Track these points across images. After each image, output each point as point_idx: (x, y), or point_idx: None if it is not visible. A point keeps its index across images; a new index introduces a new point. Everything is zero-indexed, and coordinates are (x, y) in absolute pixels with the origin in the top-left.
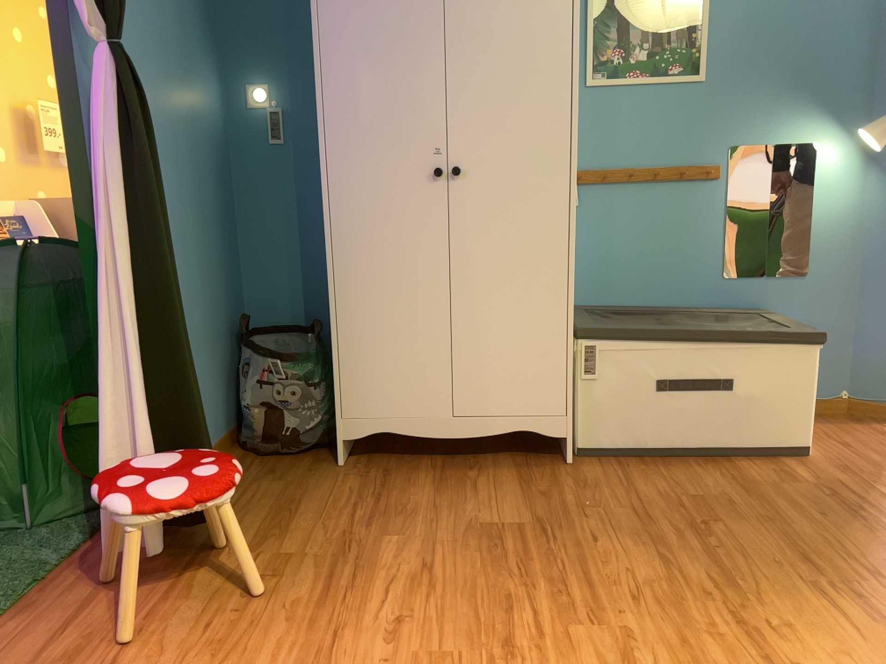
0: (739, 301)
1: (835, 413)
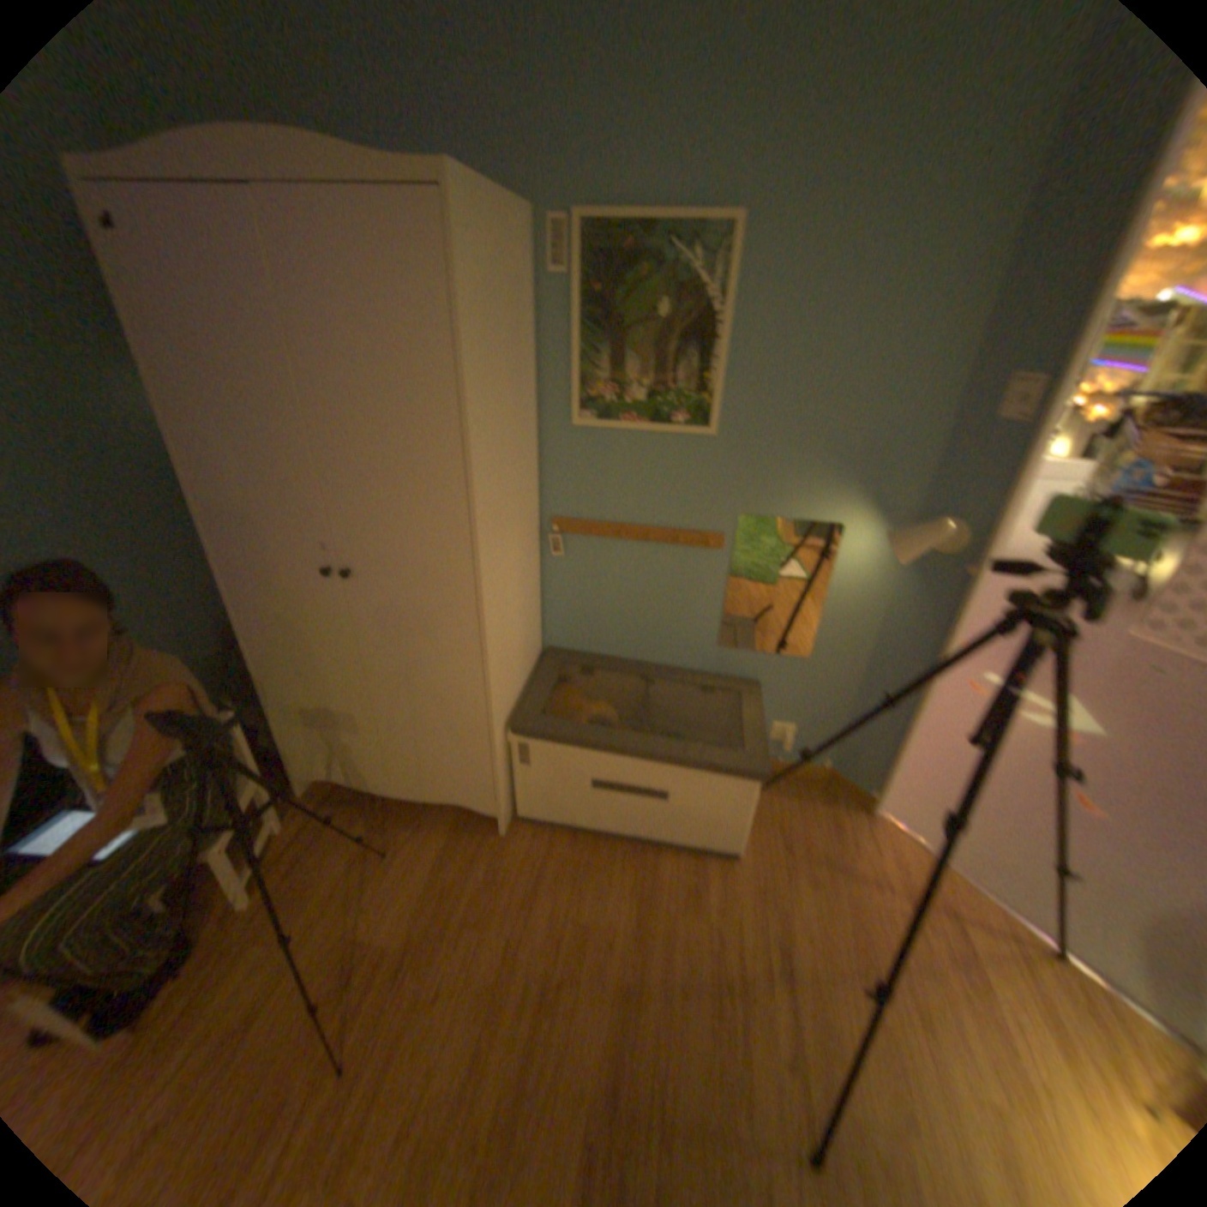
0: (730, 669)
1: (812, 780)
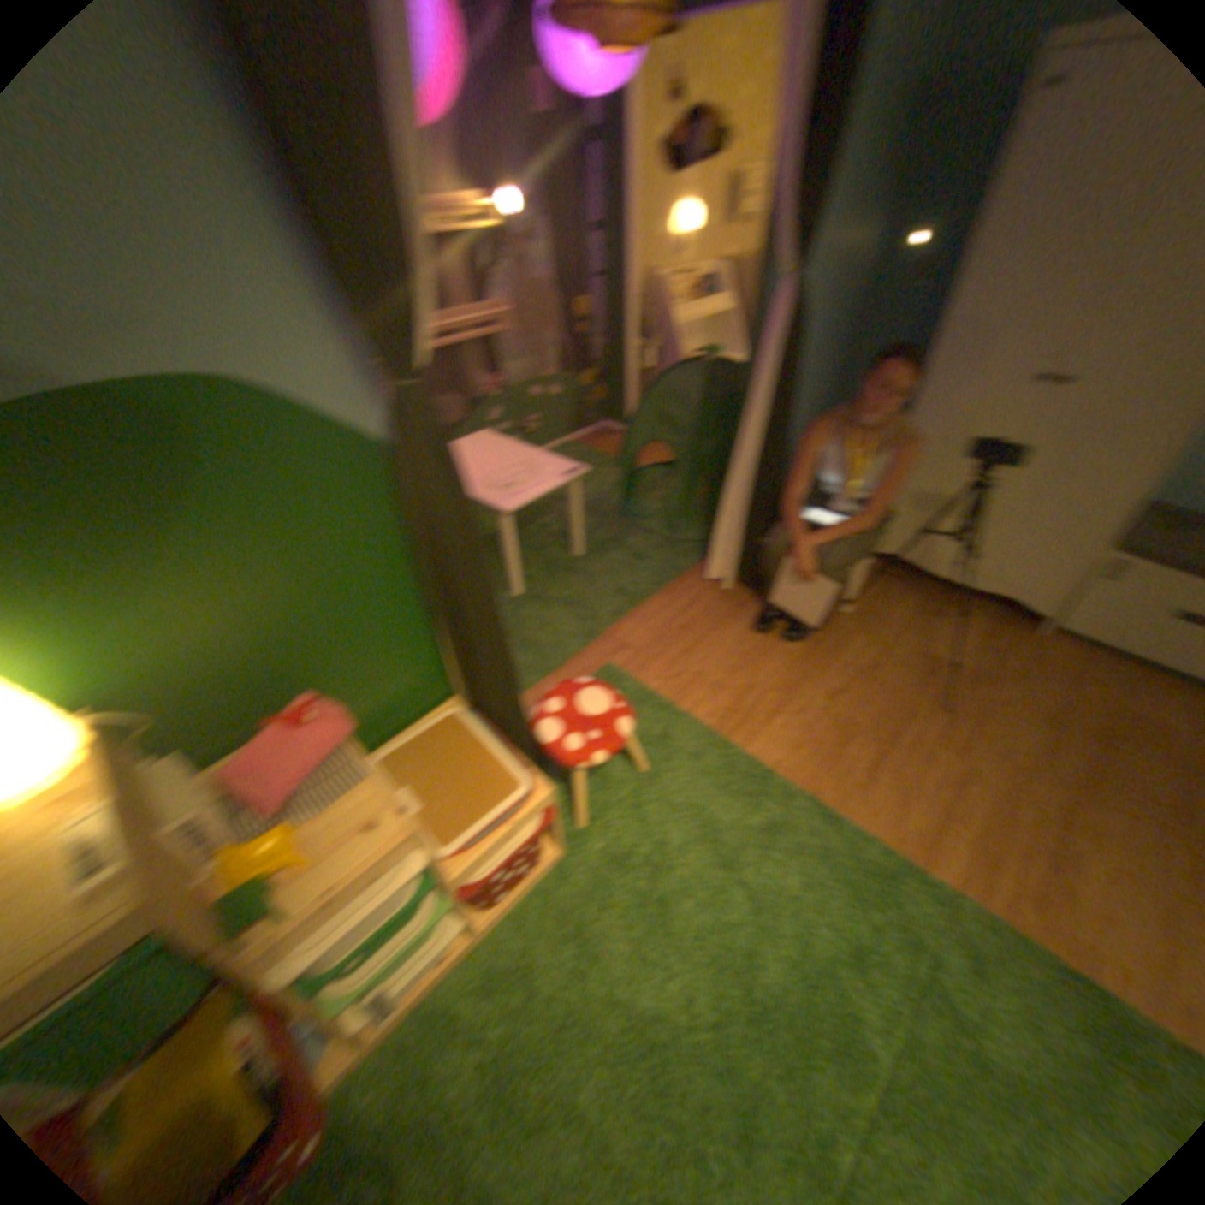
0: None
1: None
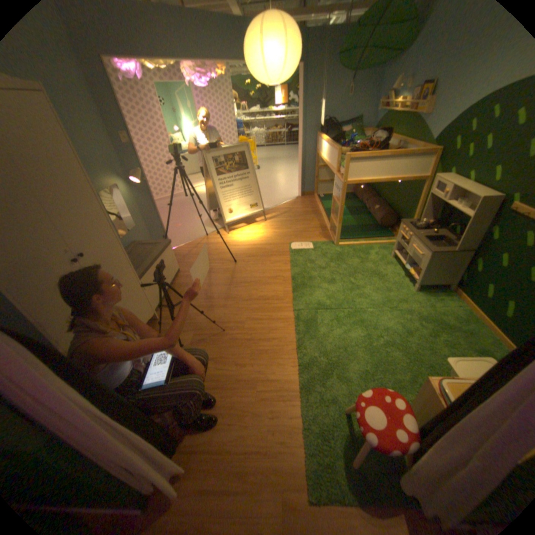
0: (126, 243)
1: None
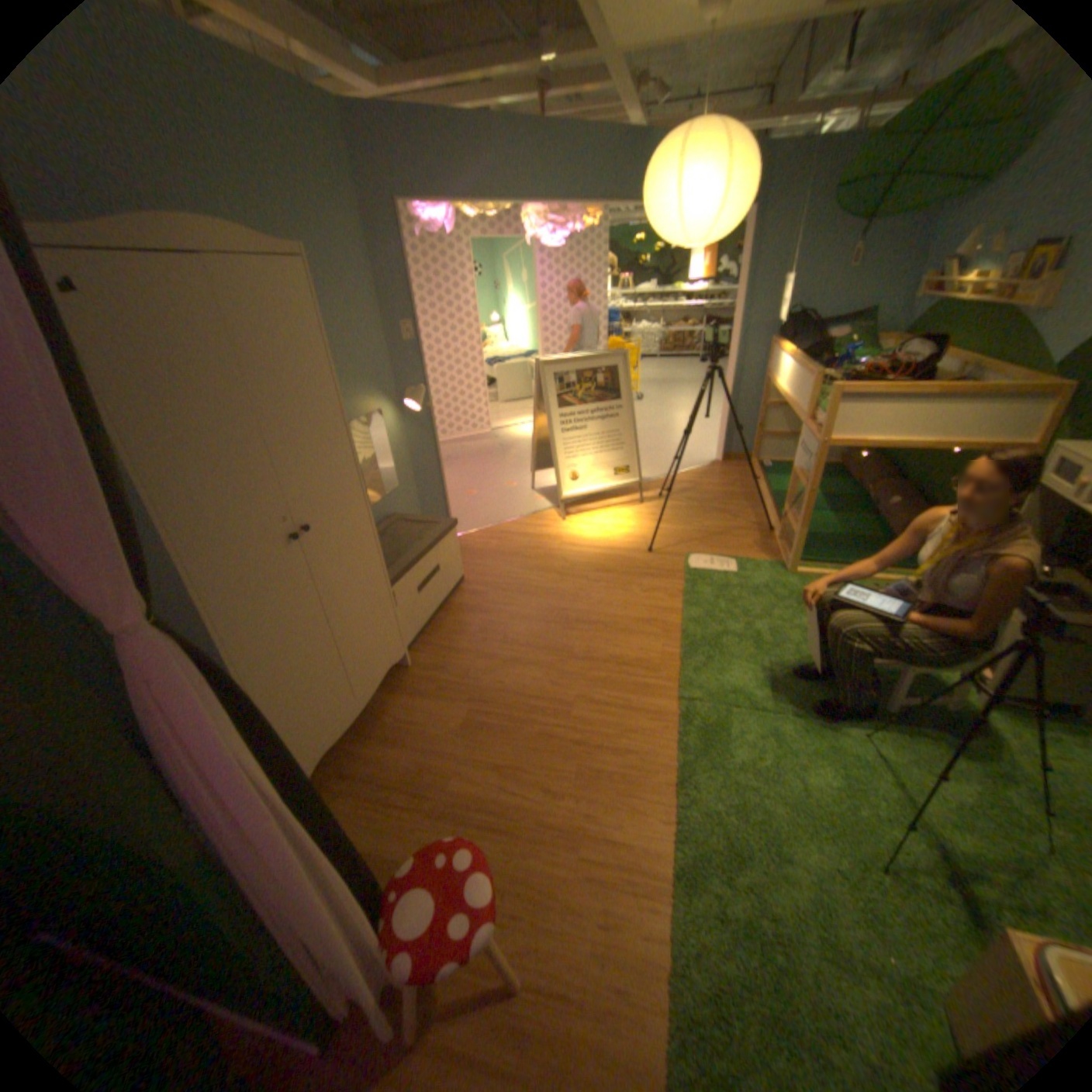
0: (378, 516)
1: None
